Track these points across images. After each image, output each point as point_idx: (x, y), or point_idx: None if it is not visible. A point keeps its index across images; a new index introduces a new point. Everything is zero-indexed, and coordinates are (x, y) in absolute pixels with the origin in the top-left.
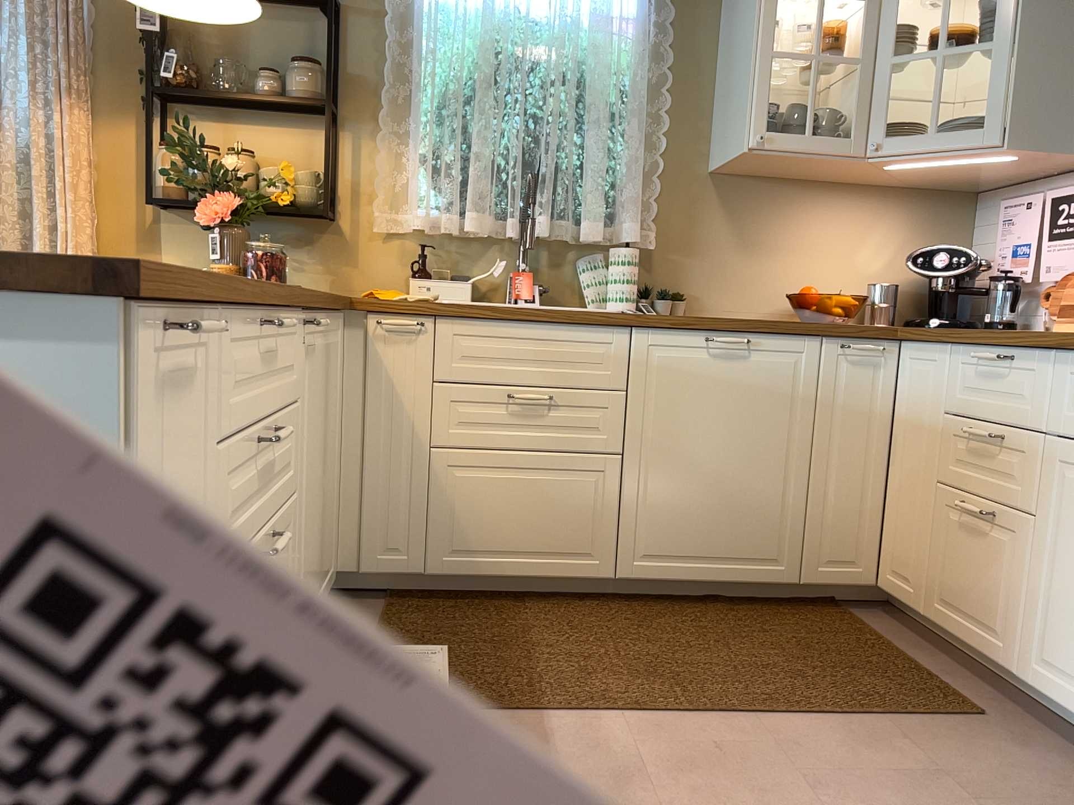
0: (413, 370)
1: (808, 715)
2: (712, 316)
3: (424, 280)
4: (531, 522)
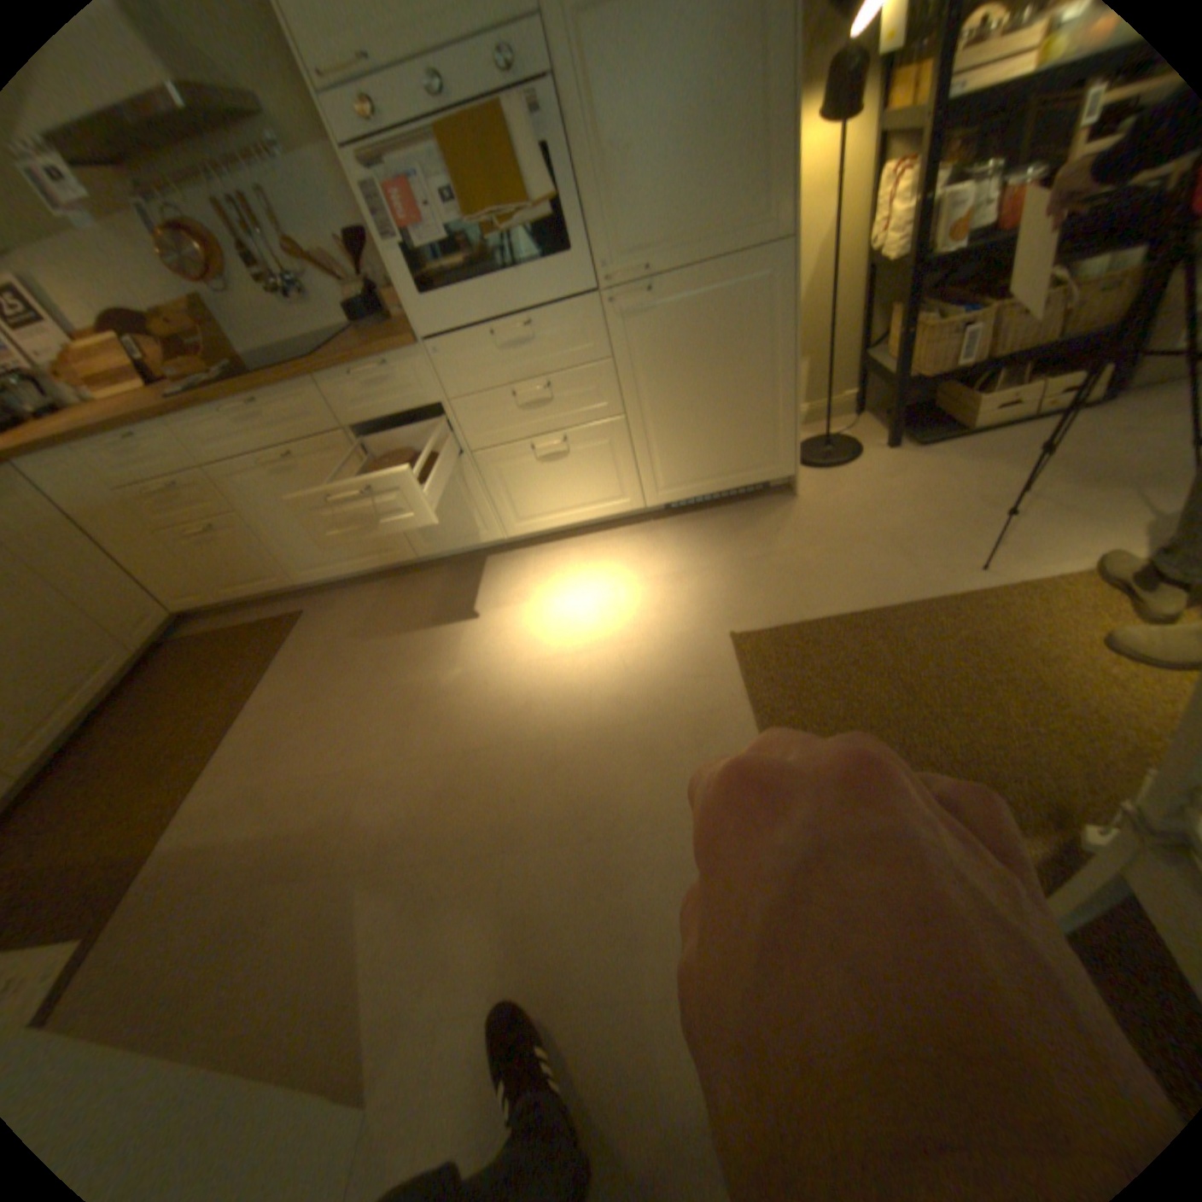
0: None
1: (254, 687)
2: None
3: None
4: None
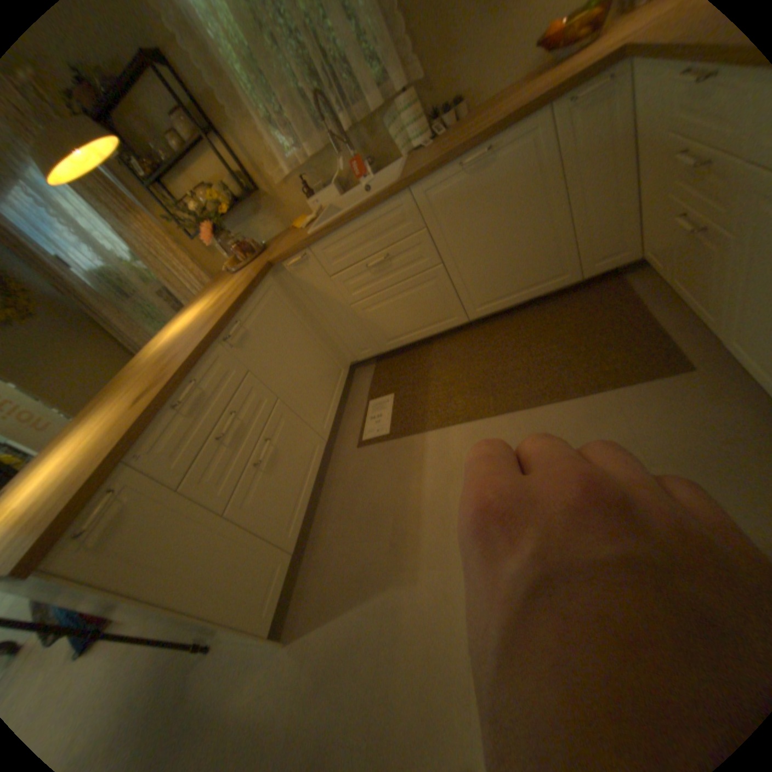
0: (320, 276)
1: (563, 399)
2: (488, 97)
3: (312, 199)
4: (414, 314)
